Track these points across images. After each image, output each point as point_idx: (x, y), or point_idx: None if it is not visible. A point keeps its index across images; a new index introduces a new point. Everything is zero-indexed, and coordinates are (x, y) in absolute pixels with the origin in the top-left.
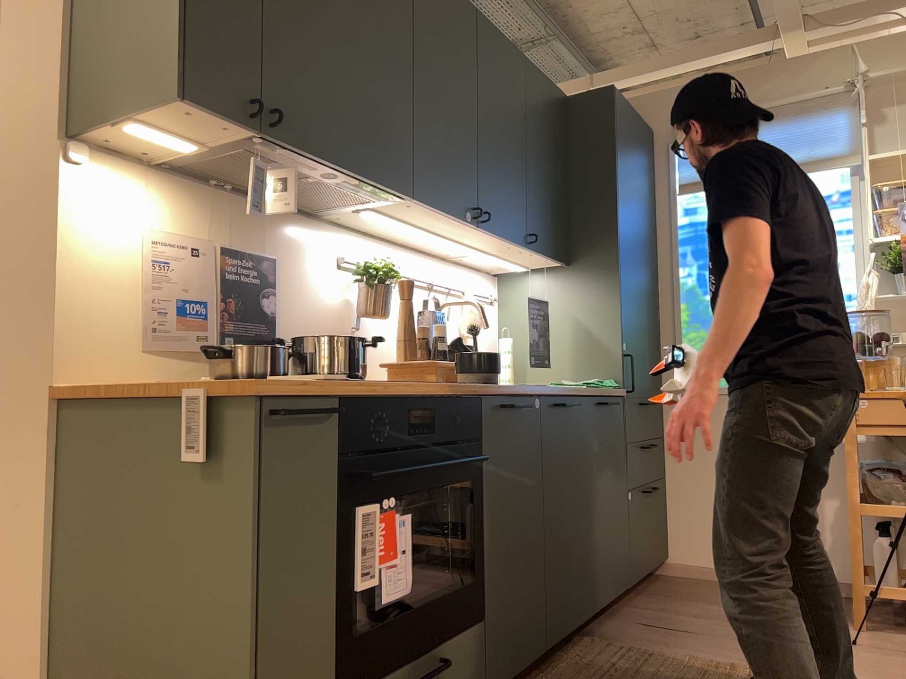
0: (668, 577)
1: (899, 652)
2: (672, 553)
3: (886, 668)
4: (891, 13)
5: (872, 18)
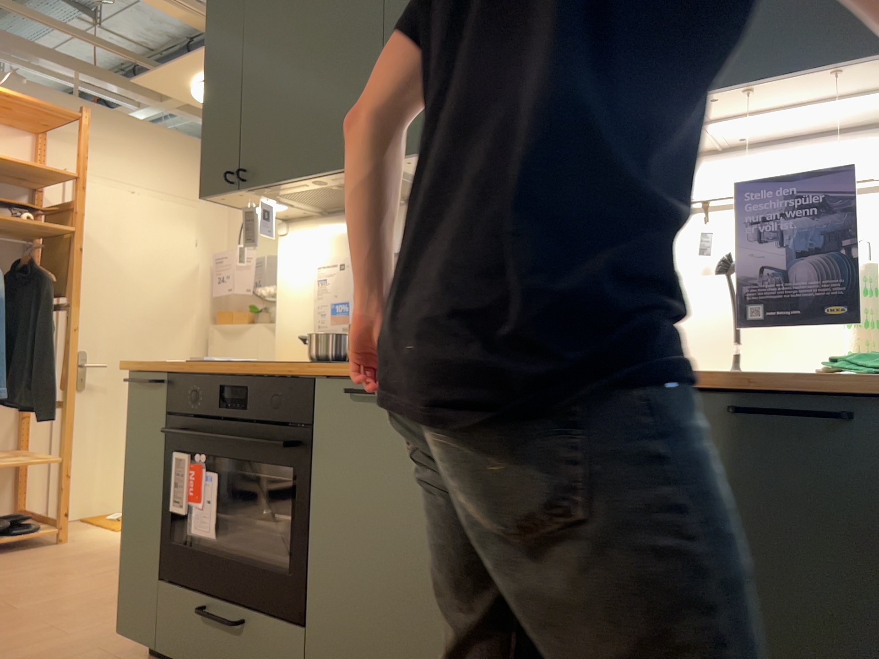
0: None
1: None
2: None
3: None
4: None
5: None
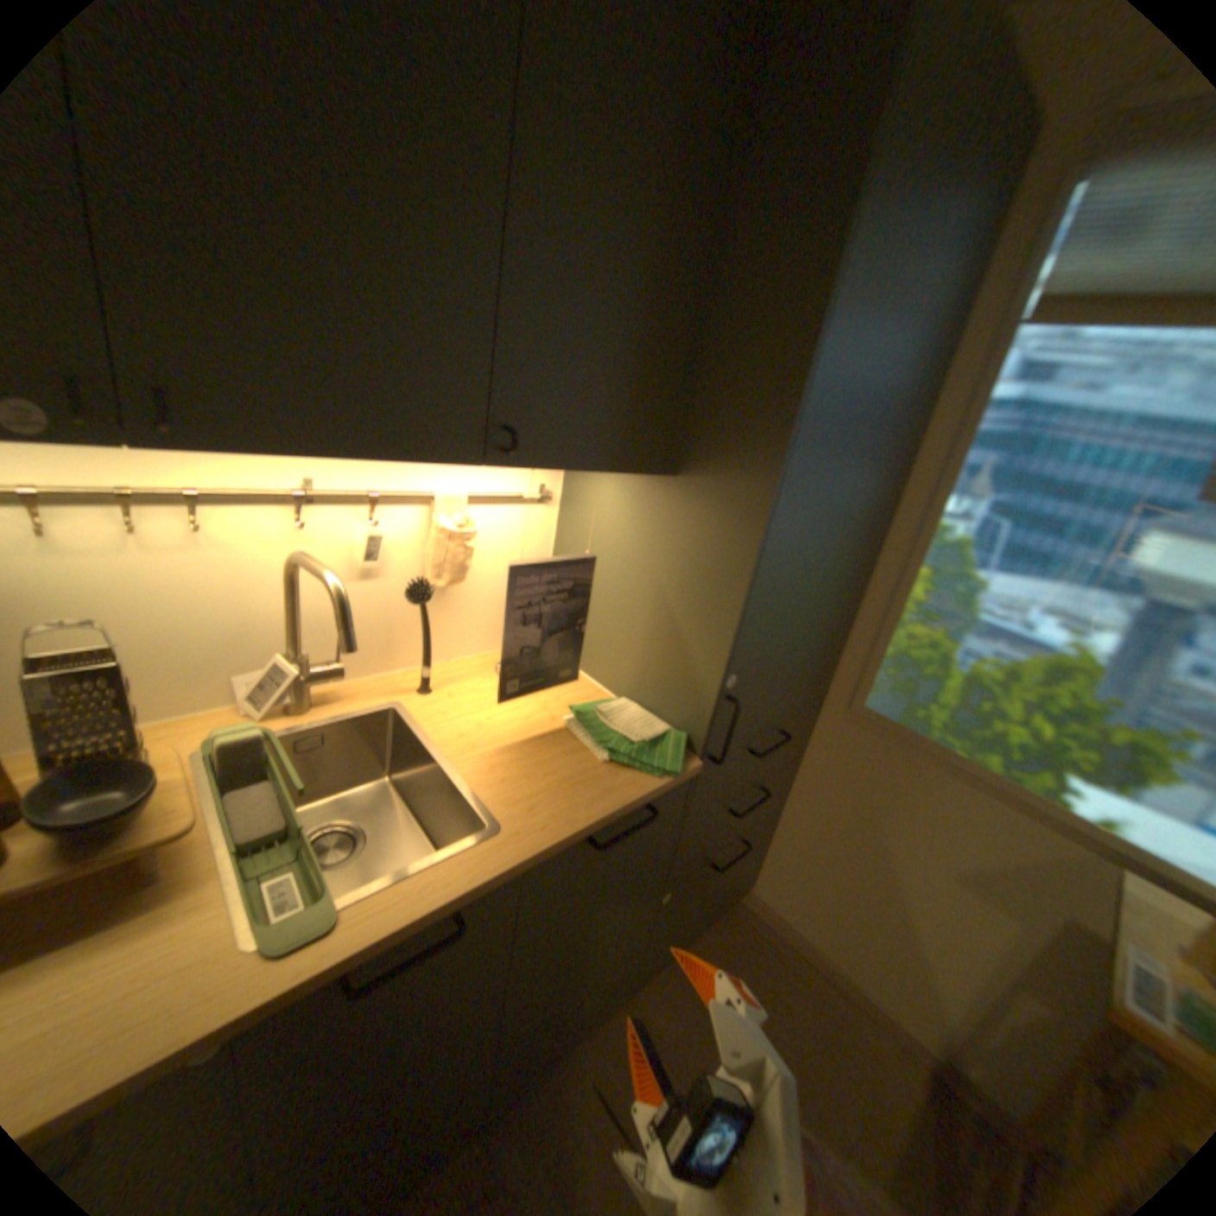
0: (742, 912)
1: None
2: (760, 888)
3: None
4: None
5: None
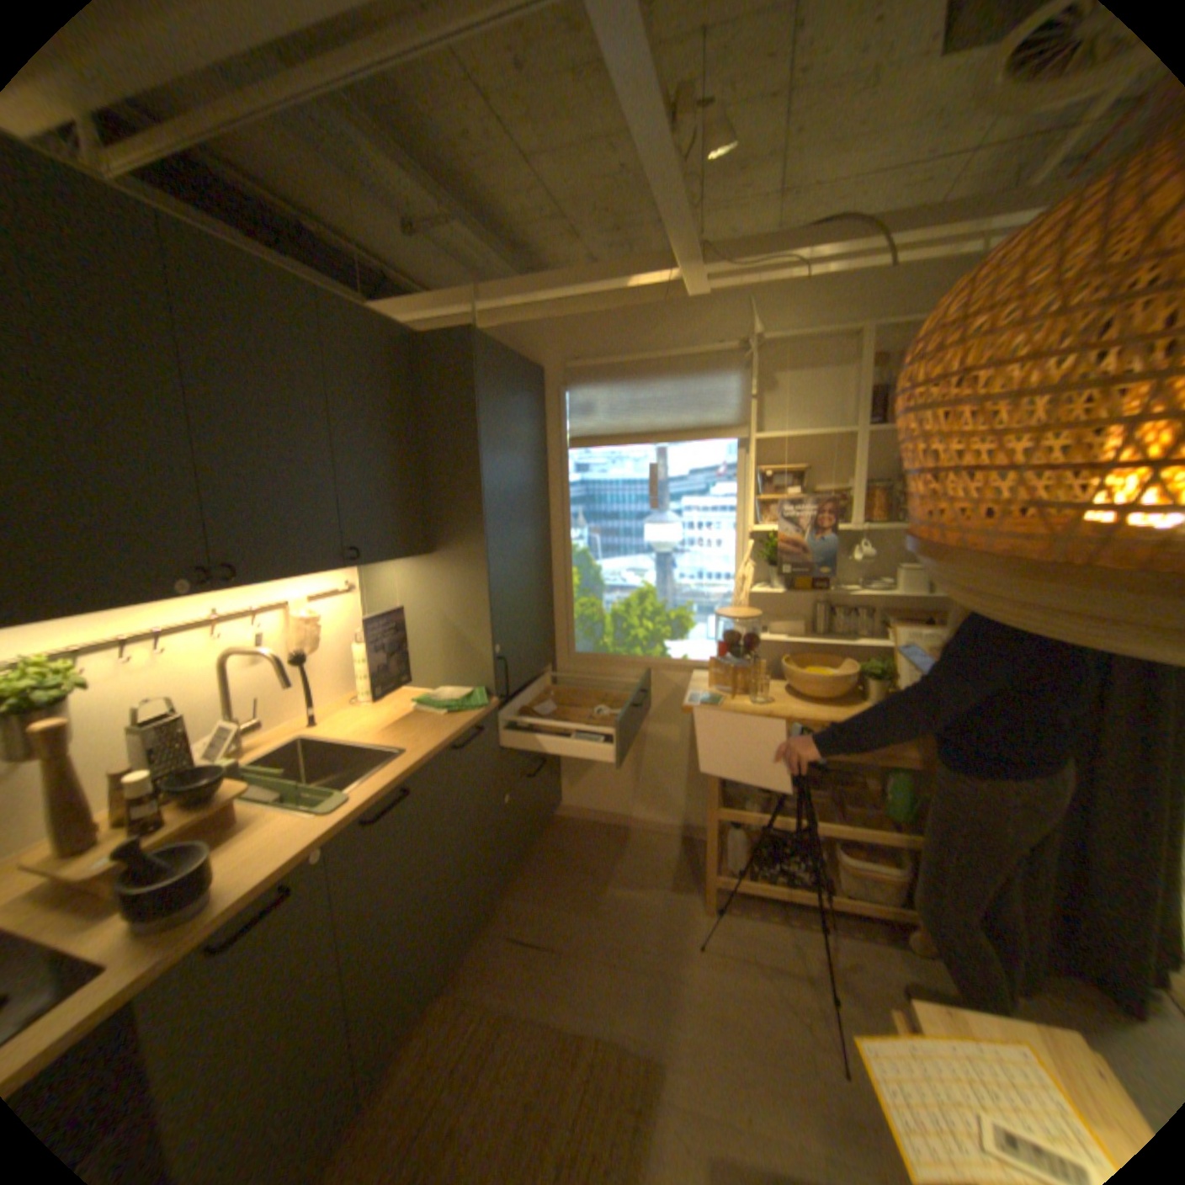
0: (559, 821)
1: (738, 960)
2: (564, 799)
3: (723, 1007)
4: (797, 254)
5: (776, 260)
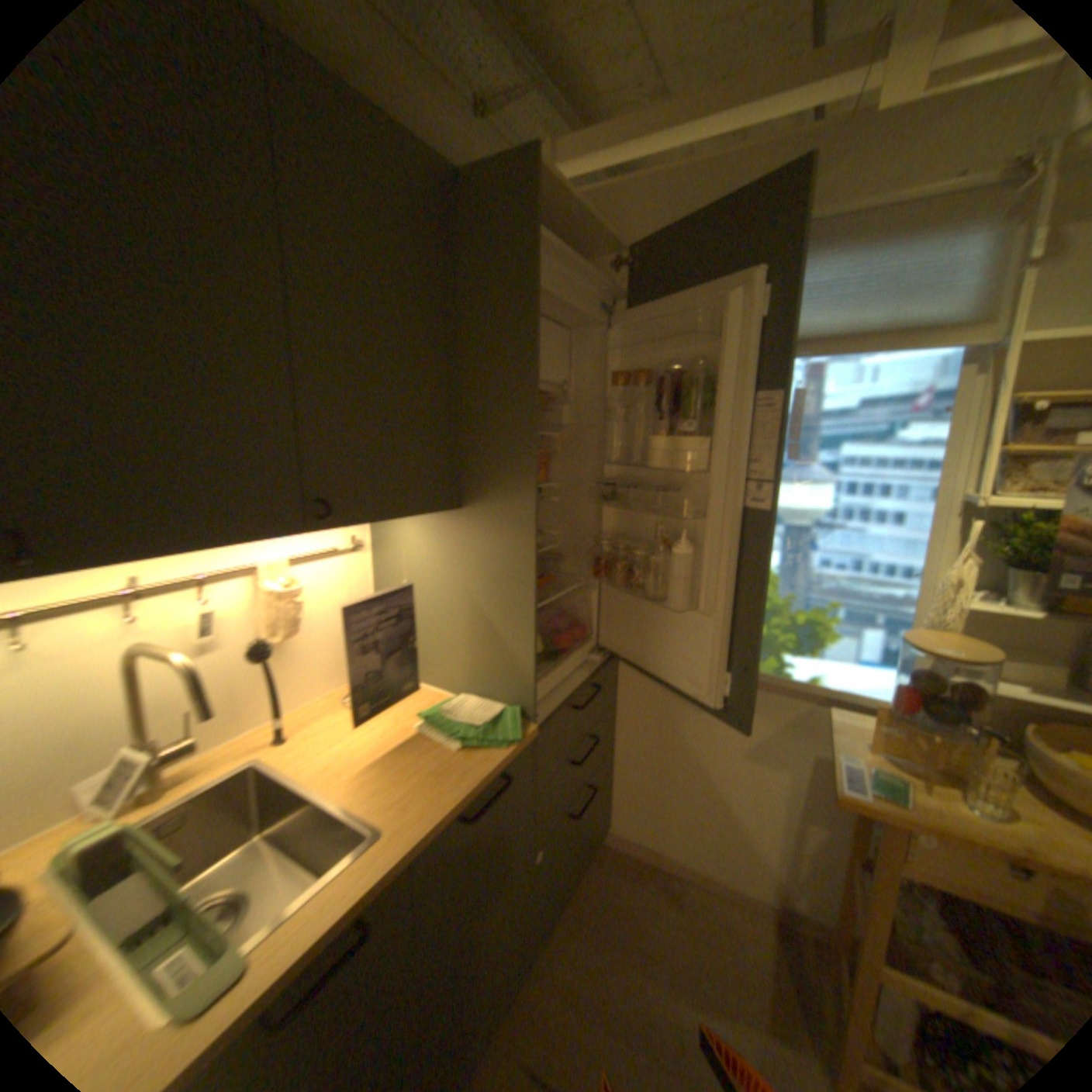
0: (605, 854)
1: None
2: (614, 827)
3: None
4: None
5: None
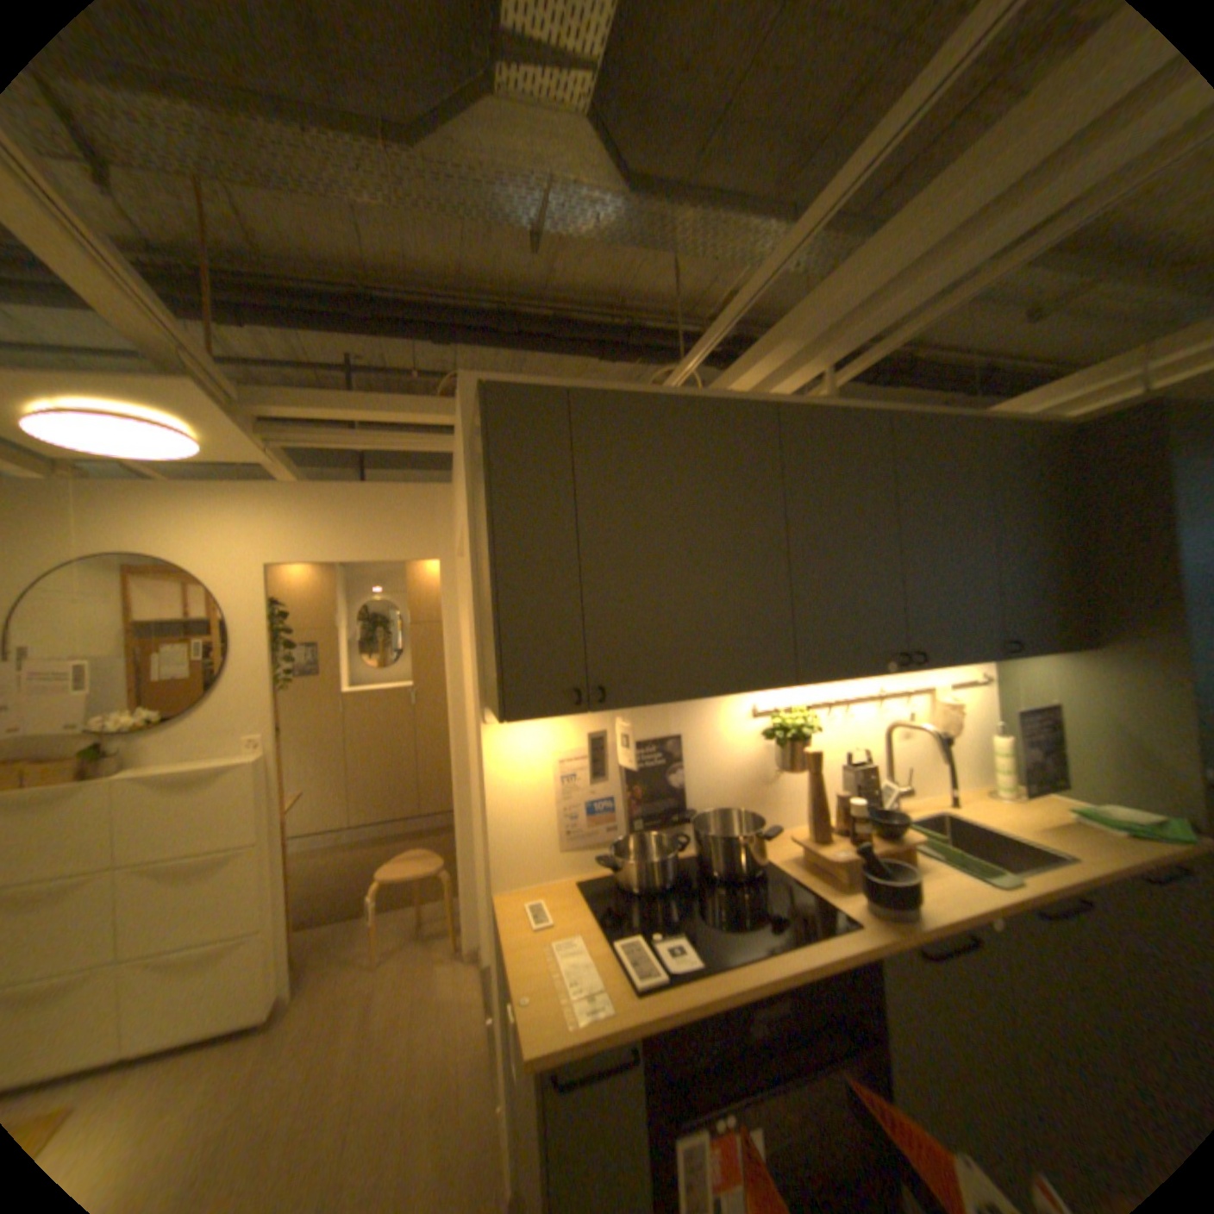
0: None
1: None
2: None
3: None
4: None
5: None
